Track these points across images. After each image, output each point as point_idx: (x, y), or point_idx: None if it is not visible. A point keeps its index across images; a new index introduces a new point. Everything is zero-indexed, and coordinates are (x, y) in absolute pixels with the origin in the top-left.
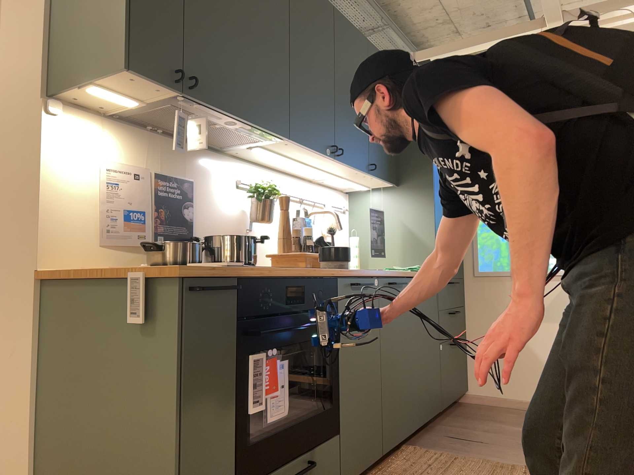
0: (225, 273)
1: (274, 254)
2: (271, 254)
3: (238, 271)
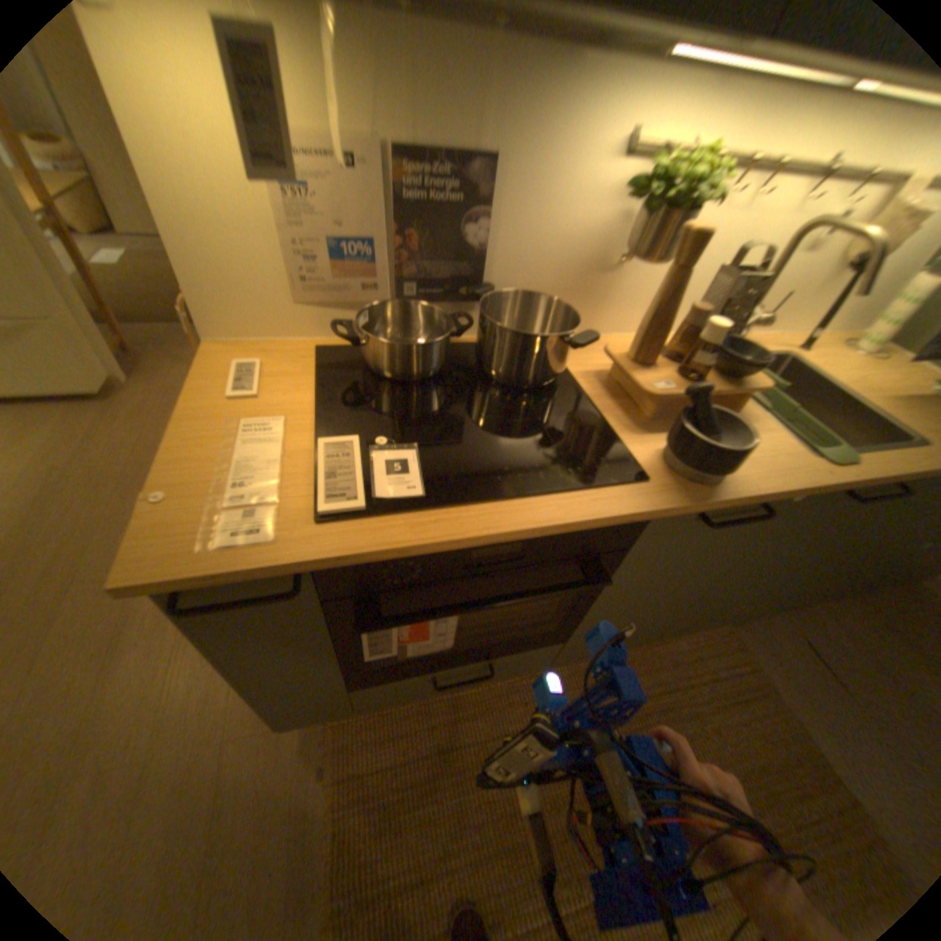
0: (263, 573)
1: (618, 353)
2: (610, 355)
3: (302, 568)
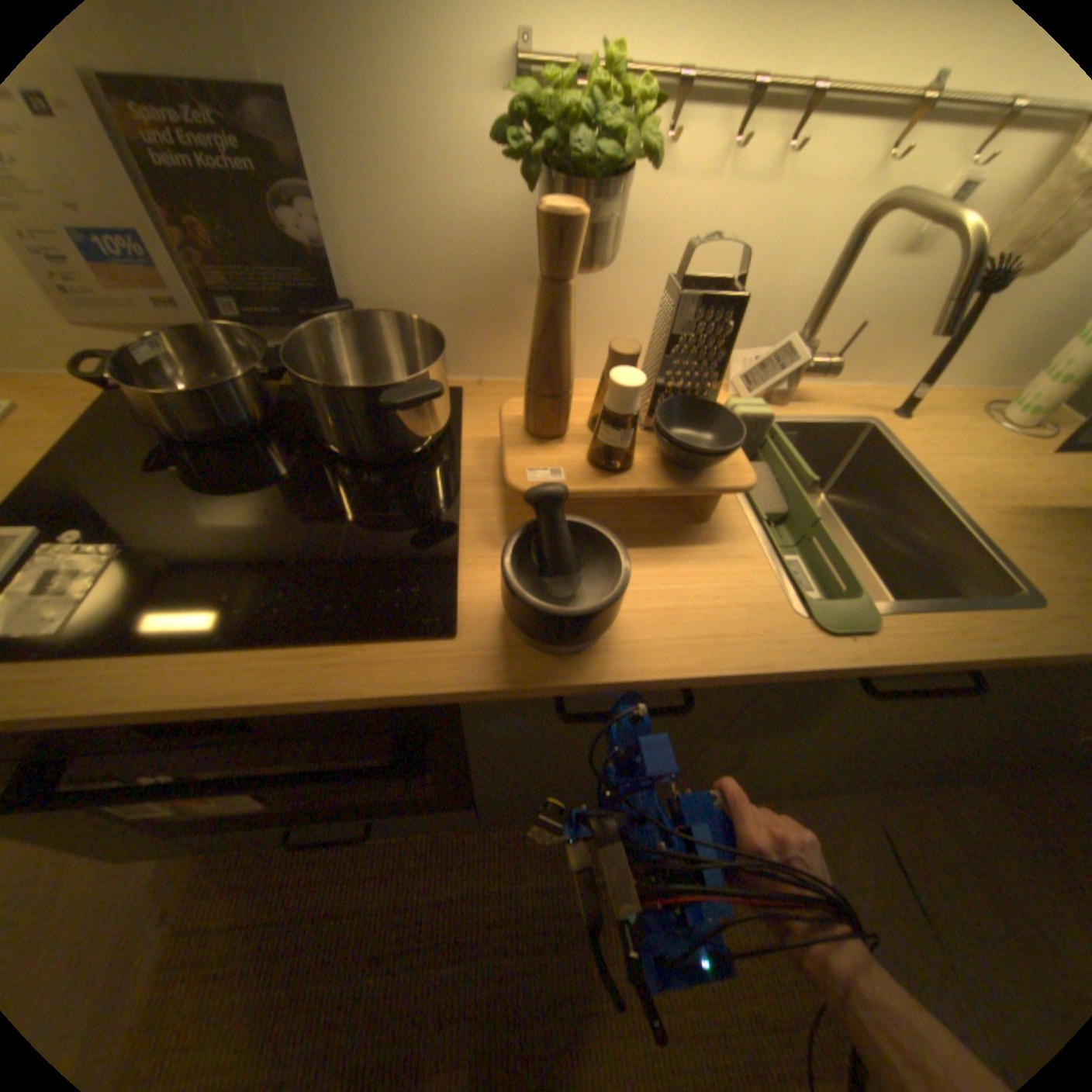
0: None
1: (515, 415)
2: (501, 418)
3: None
